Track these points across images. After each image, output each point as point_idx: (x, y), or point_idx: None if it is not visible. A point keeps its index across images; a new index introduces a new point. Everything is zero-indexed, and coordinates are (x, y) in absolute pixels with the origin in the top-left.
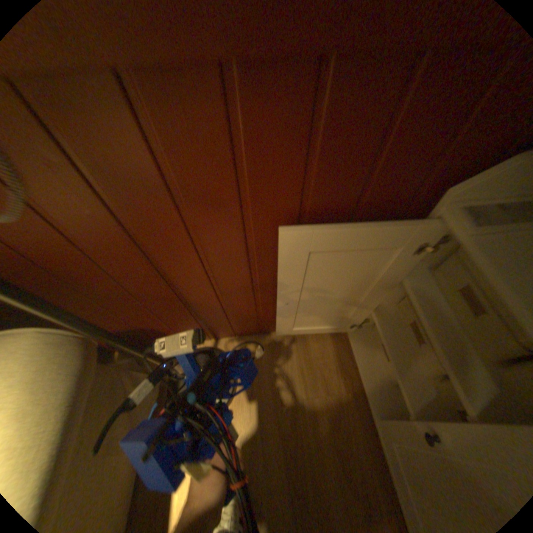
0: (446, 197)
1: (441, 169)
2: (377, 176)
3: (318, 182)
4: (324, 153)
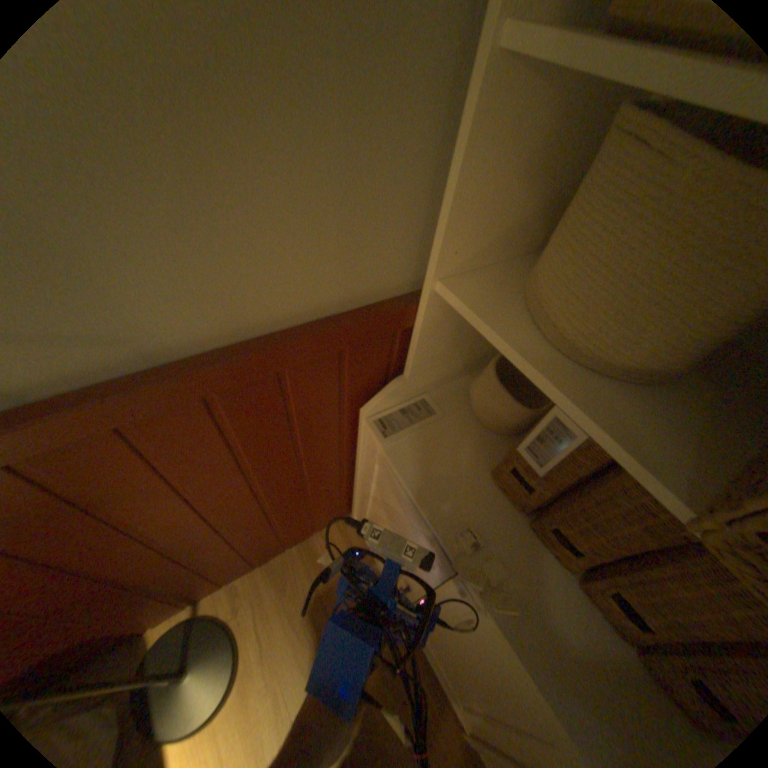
0: (363, 413)
1: (347, 399)
2: (294, 422)
3: (241, 444)
4: (235, 430)
